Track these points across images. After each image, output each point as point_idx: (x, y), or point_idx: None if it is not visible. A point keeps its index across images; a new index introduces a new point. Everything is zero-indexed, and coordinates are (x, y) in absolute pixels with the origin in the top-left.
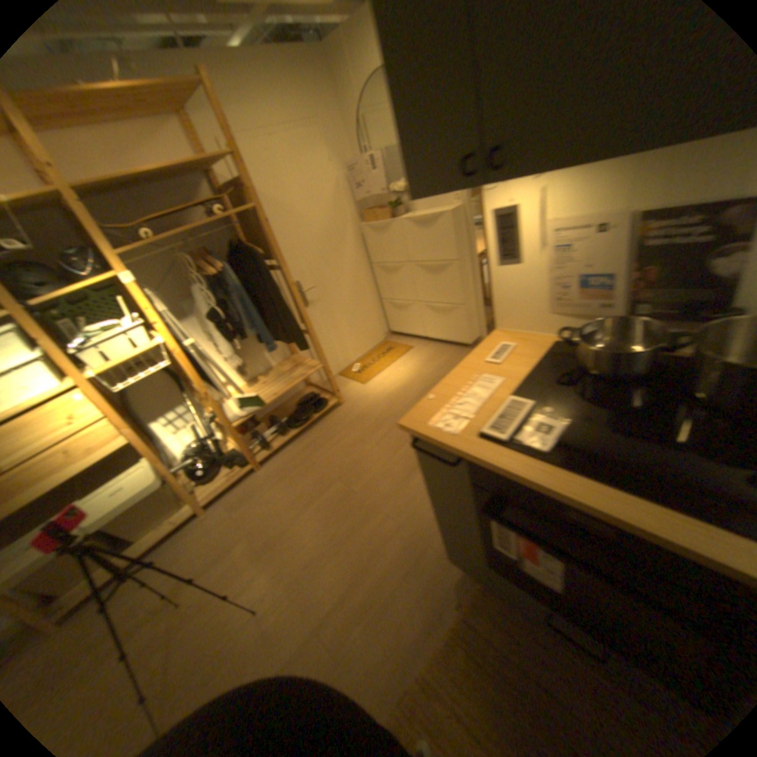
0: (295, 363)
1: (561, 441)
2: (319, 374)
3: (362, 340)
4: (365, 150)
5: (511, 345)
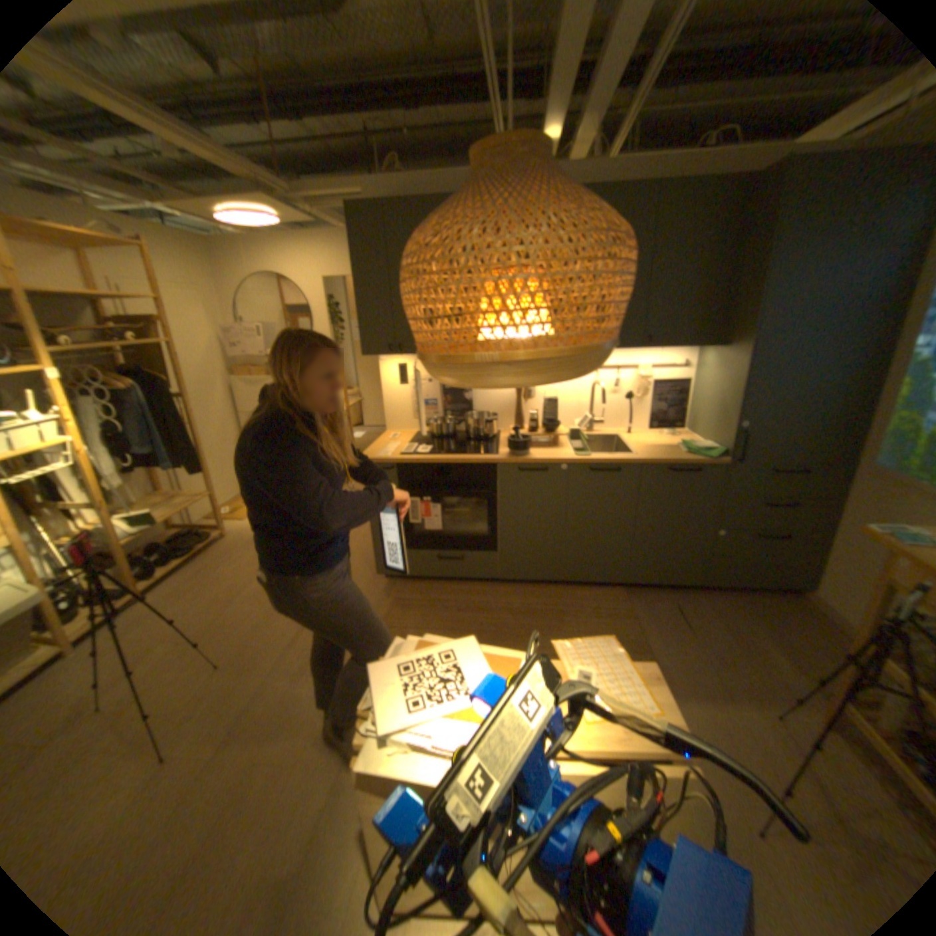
0: (170, 498)
1: (431, 453)
2: (182, 519)
3: (228, 488)
4: (235, 321)
5: (398, 435)
